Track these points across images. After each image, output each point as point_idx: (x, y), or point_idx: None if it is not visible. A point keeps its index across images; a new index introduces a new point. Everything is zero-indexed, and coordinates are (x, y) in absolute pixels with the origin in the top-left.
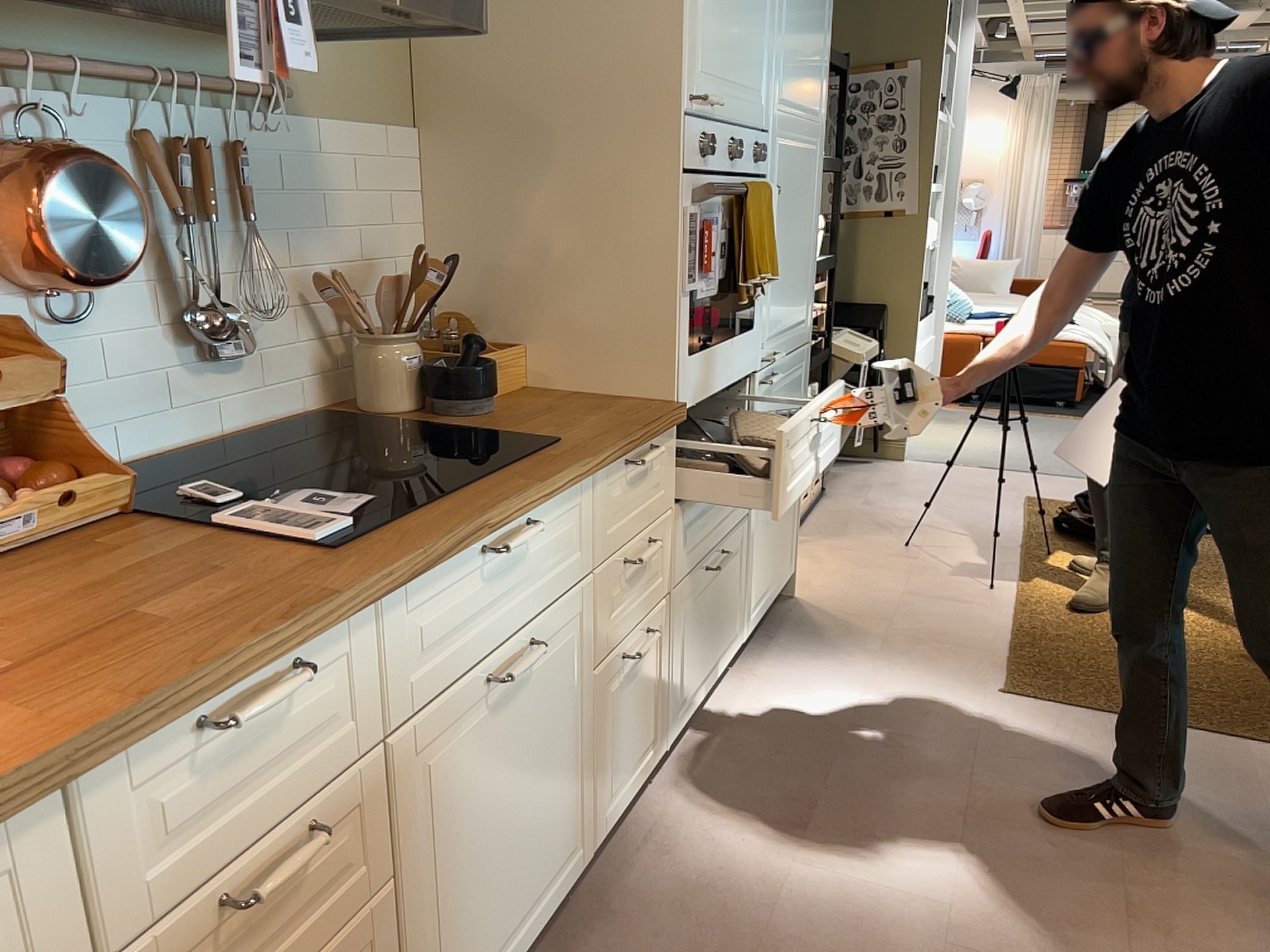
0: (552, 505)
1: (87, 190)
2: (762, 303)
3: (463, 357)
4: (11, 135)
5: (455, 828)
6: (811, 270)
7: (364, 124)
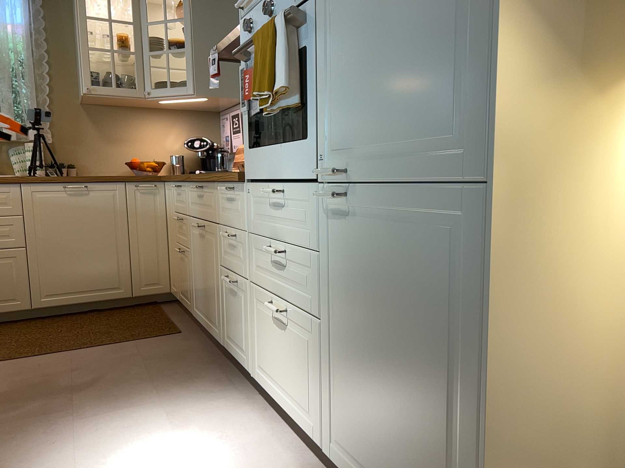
0: (207, 186)
1: None
2: (322, 115)
3: None
4: None
5: (195, 256)
6: (478, 46)
7: None
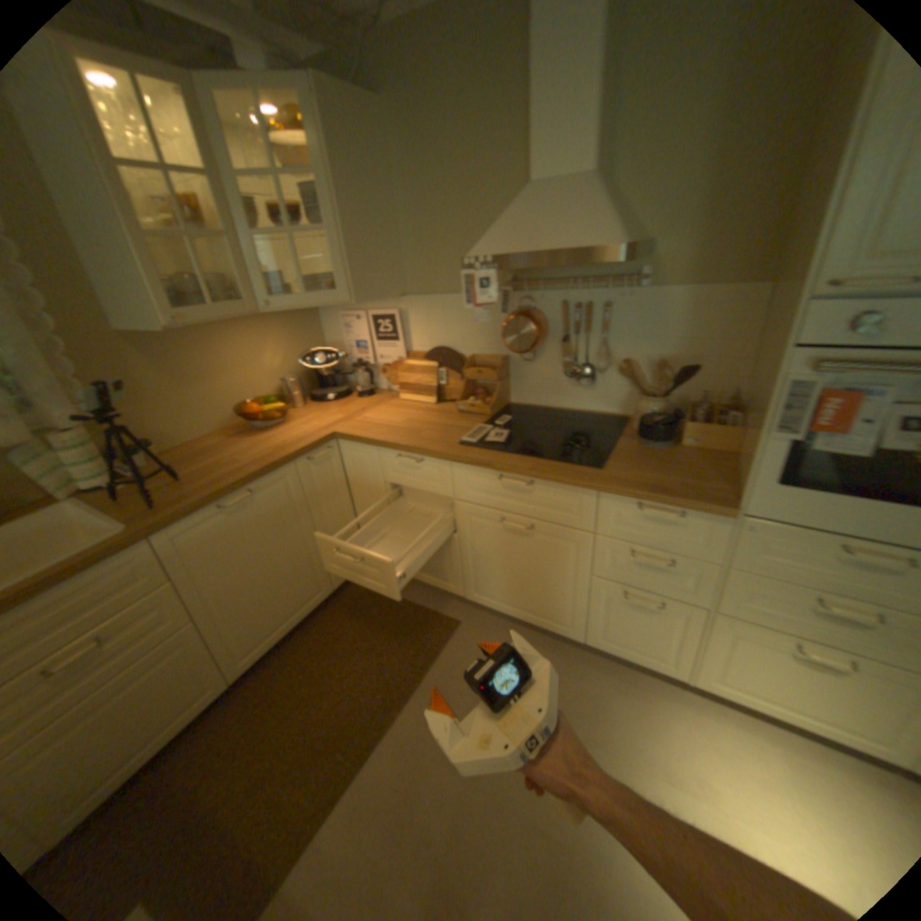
0: (556, 486)
1: (520, 325)
2: None
3: (673, 419)
4: (525, 305)
5: (487, 549)
6: None
7: (713, 284)
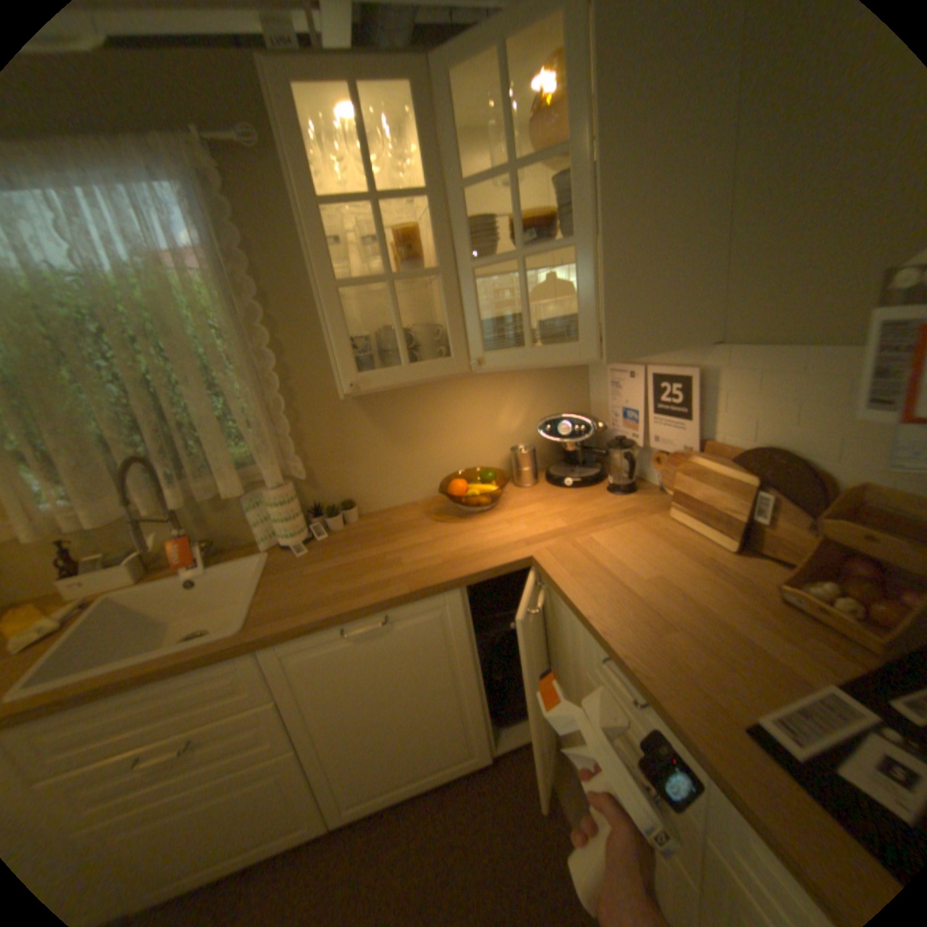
0: None
1: None
2: None
3: None
4: None
5: None
6: None
7: None
